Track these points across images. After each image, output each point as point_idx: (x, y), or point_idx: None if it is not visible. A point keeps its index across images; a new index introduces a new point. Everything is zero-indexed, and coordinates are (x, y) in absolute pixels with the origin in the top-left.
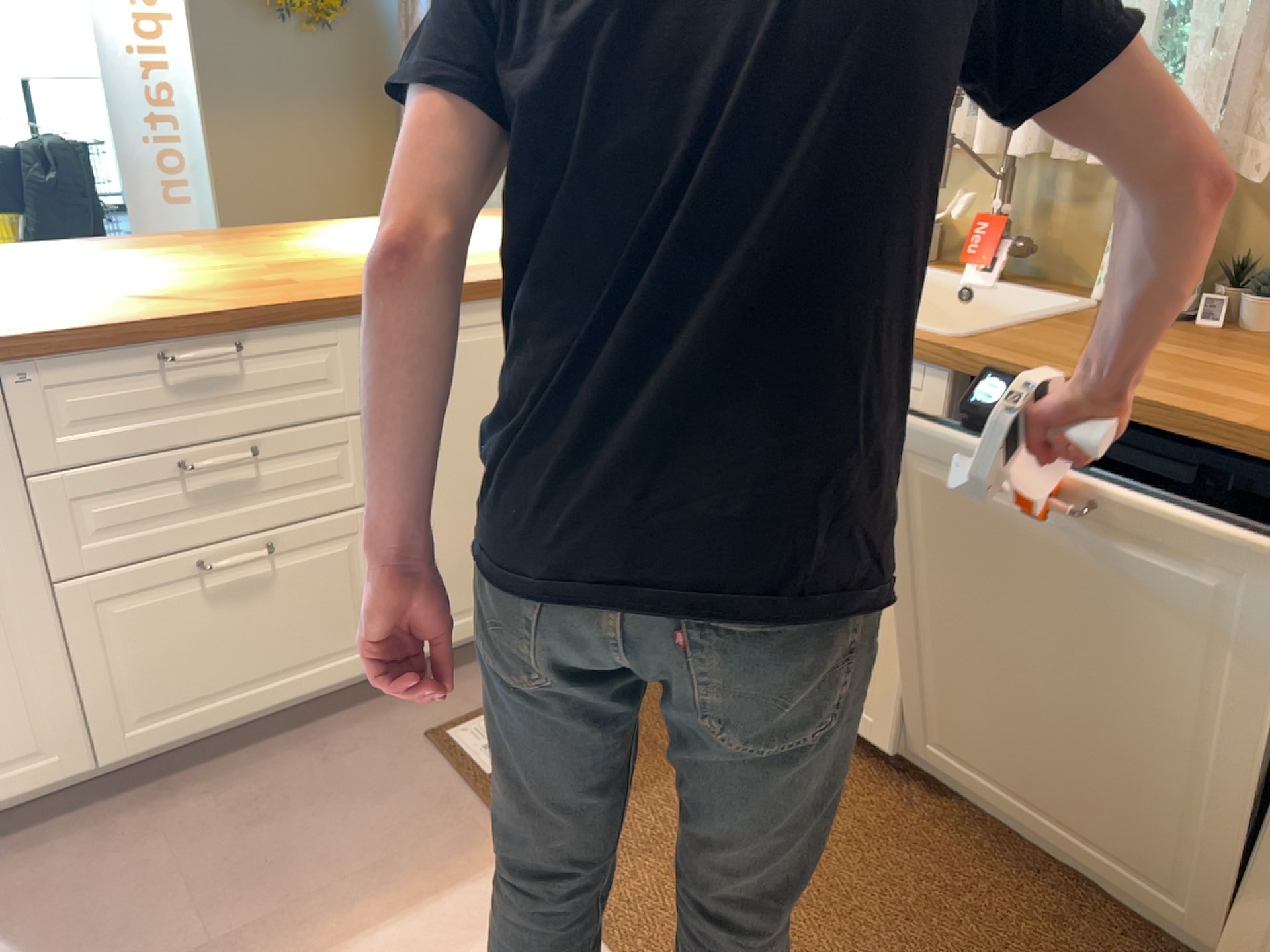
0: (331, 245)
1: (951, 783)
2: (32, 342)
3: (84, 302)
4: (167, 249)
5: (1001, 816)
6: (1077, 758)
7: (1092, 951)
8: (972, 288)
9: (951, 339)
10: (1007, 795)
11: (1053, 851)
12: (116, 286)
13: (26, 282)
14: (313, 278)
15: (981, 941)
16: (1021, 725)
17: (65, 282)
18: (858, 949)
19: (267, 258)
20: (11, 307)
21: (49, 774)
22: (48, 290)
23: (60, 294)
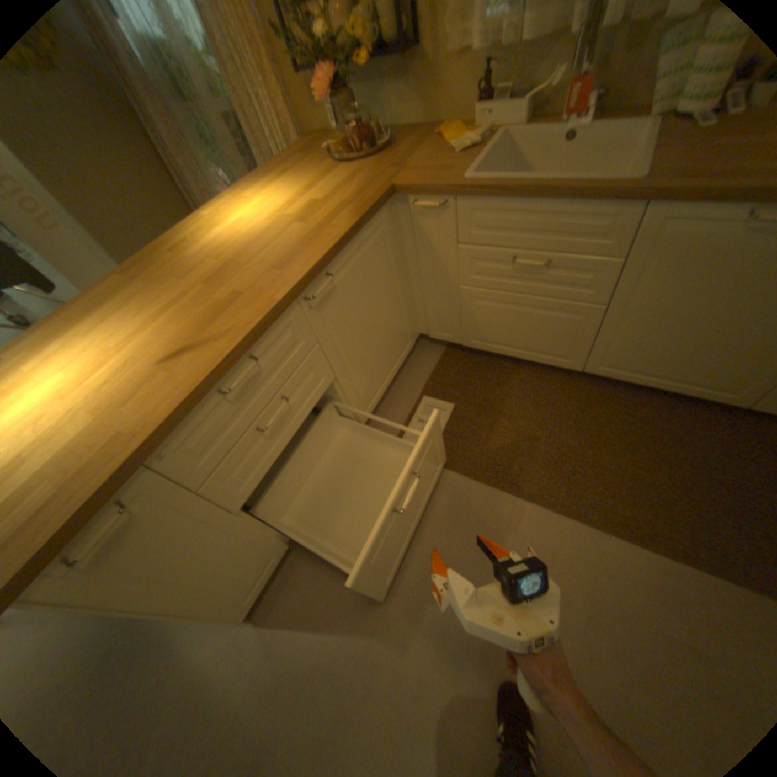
0: (211, 244)
1: (616, 375)
2: (149, 439)
3: (137, 379)
4: (121, 294)
5: (643, 381)
6: (695, 356)
7: (689, 414)
8: (576, 129)
9: (643, 179)
10: (649, 374)
11: (671, 388)
12: (135, 349)
13: (74, 372)
14: (242, 283)
15: (652, 430)
16: (663, 350)
17: (99, 360)
18: (617, 456)
19: (191, 275)
20: (96, 408)
21: (274, 562)
22: (98, 375)
23: (110, 376)
